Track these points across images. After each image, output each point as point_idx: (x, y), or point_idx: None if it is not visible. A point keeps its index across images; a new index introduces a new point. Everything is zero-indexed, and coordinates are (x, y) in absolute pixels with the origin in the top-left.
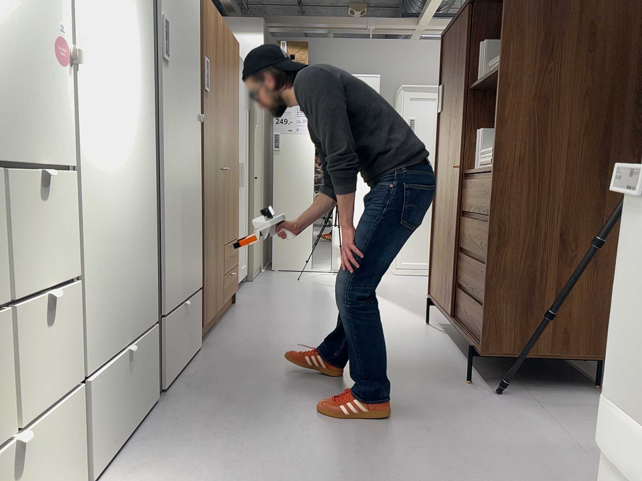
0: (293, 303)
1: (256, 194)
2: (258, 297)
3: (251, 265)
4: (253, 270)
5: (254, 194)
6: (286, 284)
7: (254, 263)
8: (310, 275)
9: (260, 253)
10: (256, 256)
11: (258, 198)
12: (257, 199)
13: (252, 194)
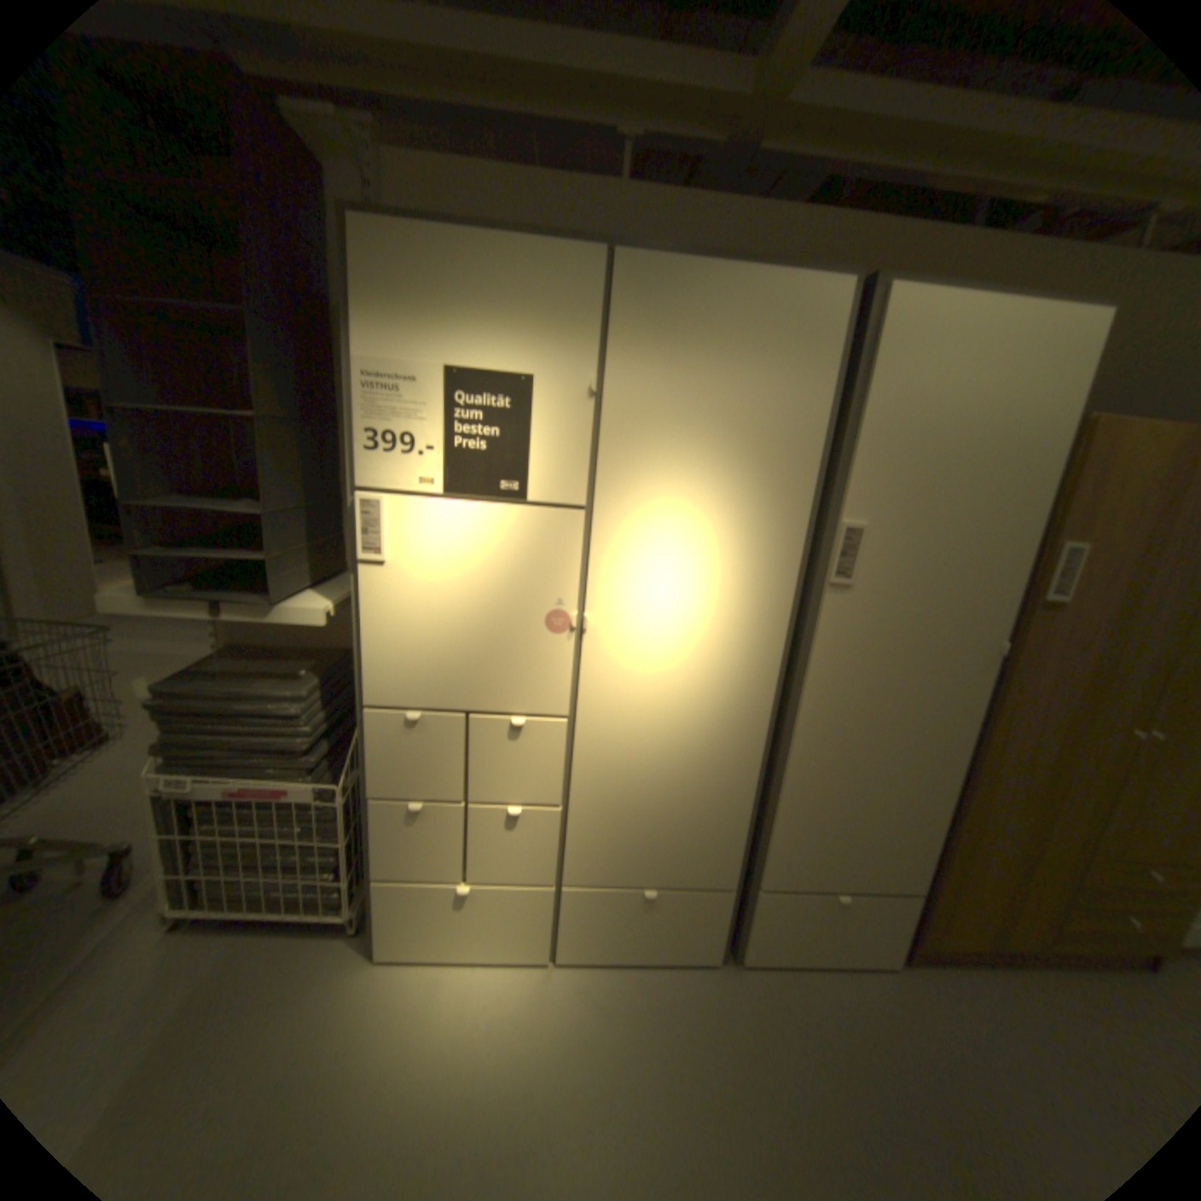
0: None
1: None
2: None
3: None
4: None
5: None
6: None
7: None
8: None
9: None
10: None
11: None
12: None
13: None
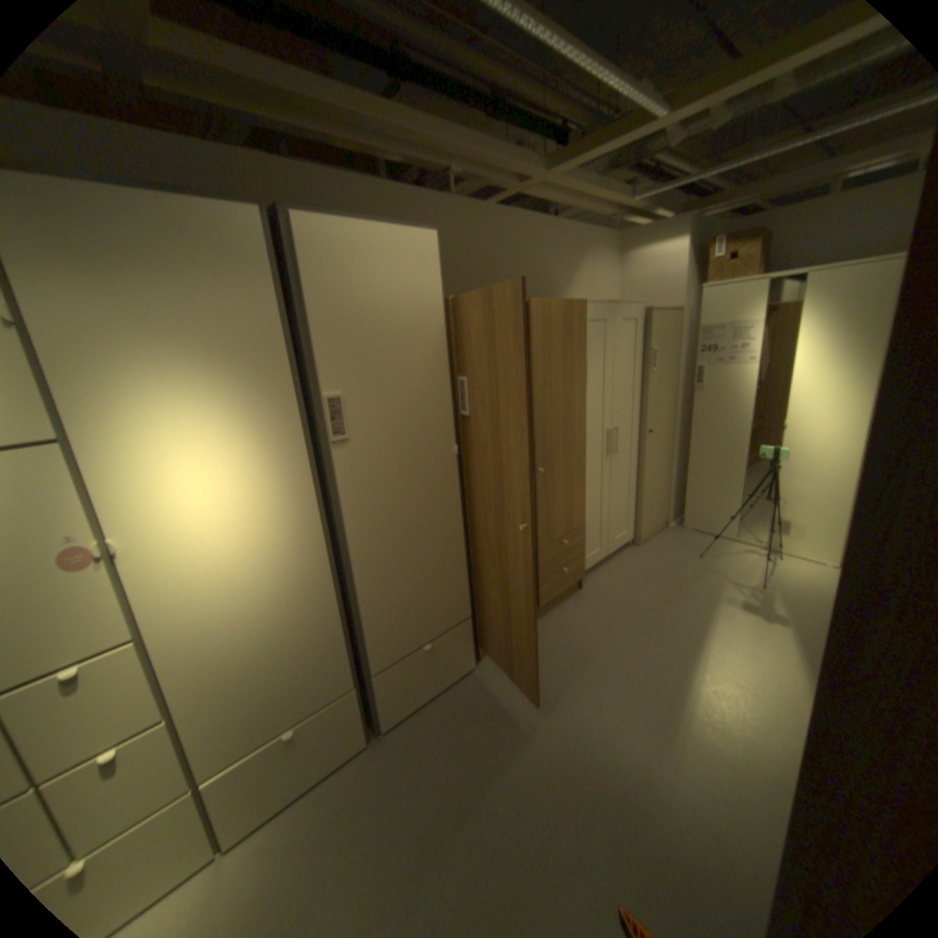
0: (646, 613)
1: (653, 449)
2: (617, 583)
3: (639, 530)
4: (640, 535)
5: (647, 452)
6: (675, 564)
7: (643, 528)
8: (727, 550)
9: (664, 510)
10: (651, 518)
11: (661, 452)
12: (656, 454)
13: (643, 453)
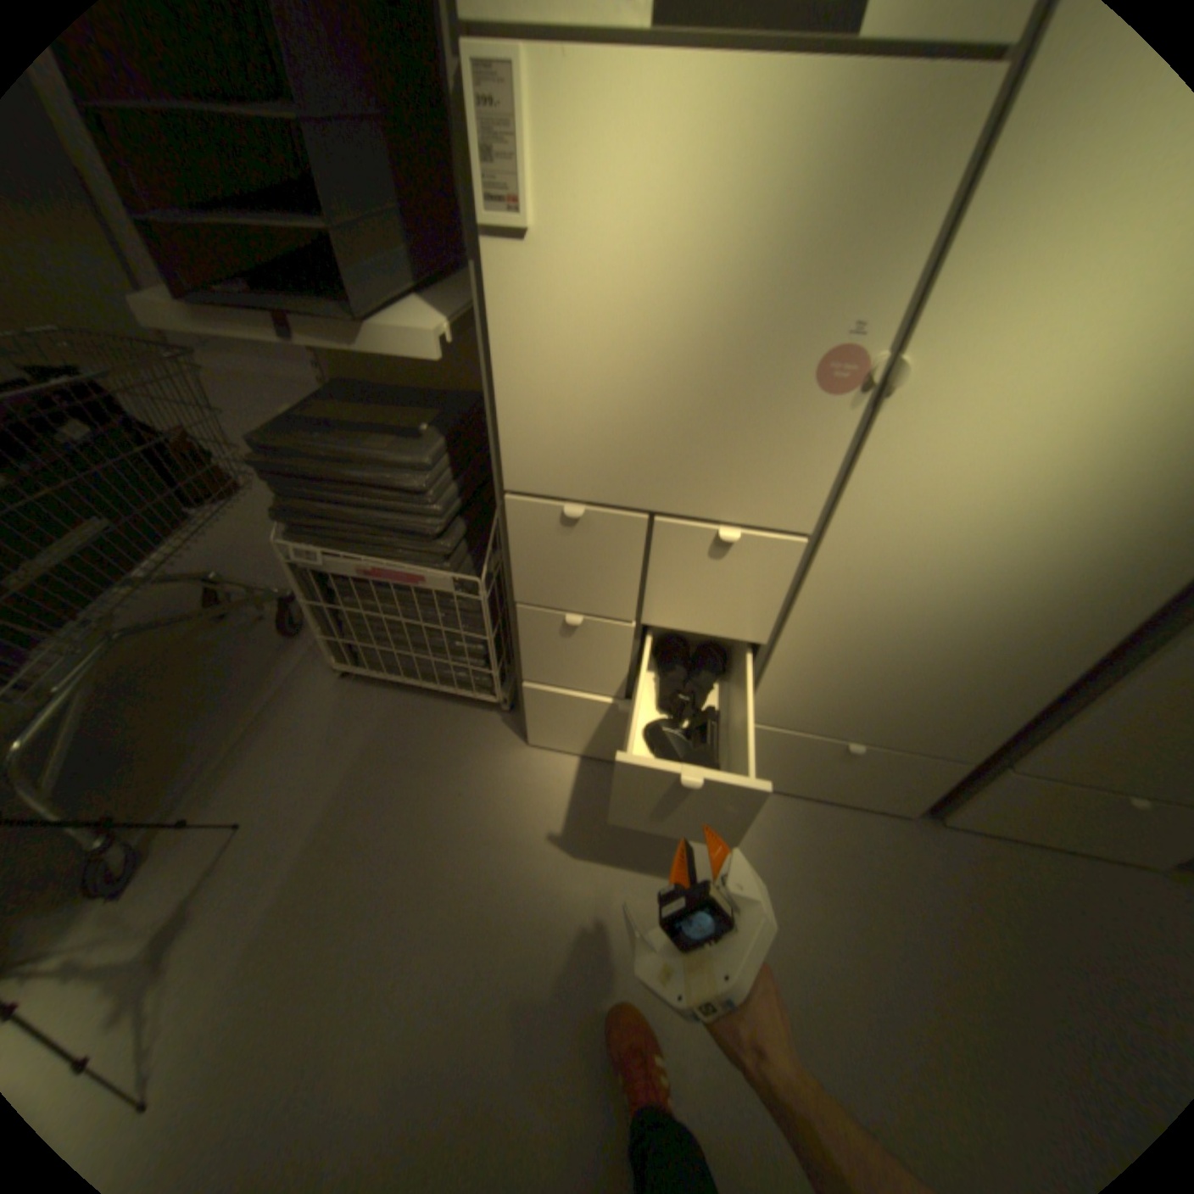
0: None
1: None
2: None
3: None
4: None
5: None
6: None
7: None
8: None
9: None
10: None
11: None
12: None
13: None
